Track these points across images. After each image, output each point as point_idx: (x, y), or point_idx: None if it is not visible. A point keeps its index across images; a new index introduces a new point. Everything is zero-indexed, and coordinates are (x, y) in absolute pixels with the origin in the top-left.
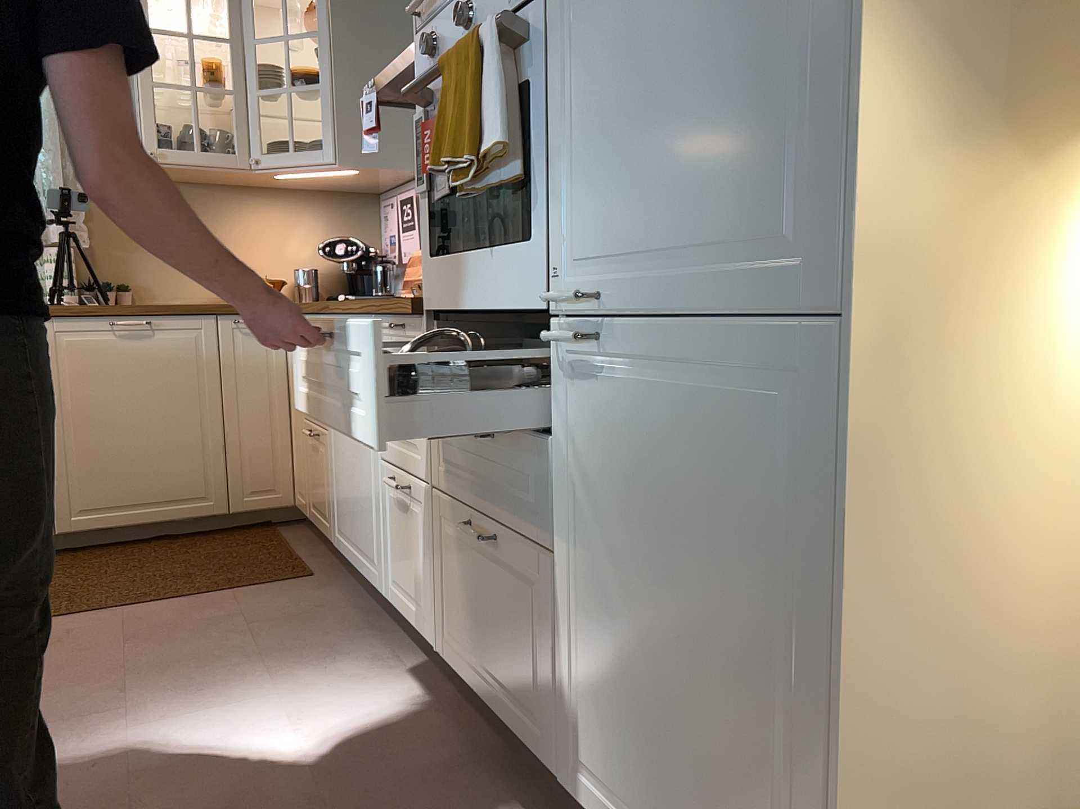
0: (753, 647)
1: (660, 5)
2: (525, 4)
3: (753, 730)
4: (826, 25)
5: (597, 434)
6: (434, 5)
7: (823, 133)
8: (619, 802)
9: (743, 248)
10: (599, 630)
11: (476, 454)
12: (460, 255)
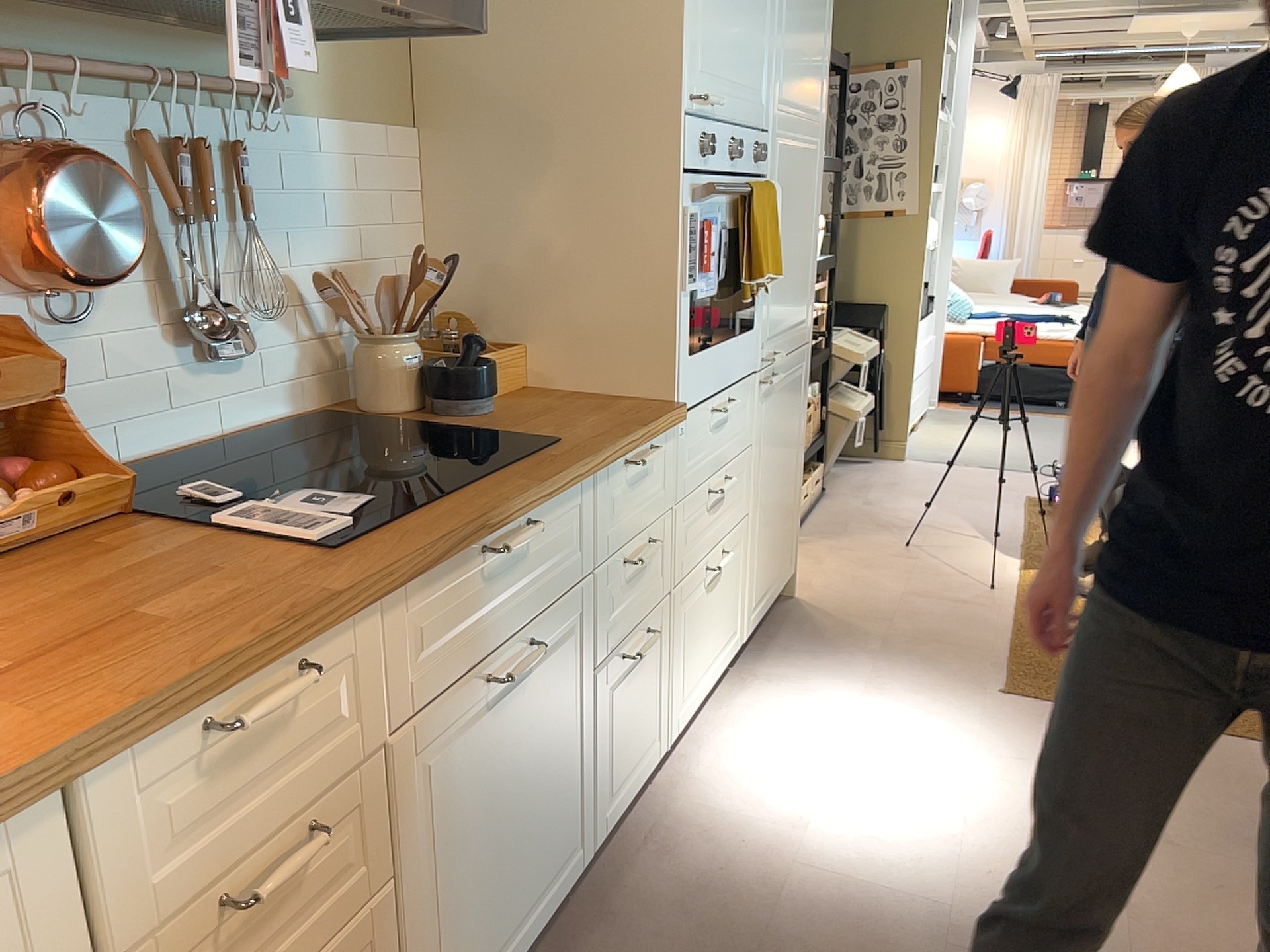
0: (793, 462)
1: (794, 221)
2: (758, 176)
3: (791, 491)
4: (812, 253)
5: (768, 424)
6: (704, 106)
7: (810, 286)
8: (762, 596)
9: (799, 323)
10: (762, 524)
11: (711, 506)
12: (708, 347)
